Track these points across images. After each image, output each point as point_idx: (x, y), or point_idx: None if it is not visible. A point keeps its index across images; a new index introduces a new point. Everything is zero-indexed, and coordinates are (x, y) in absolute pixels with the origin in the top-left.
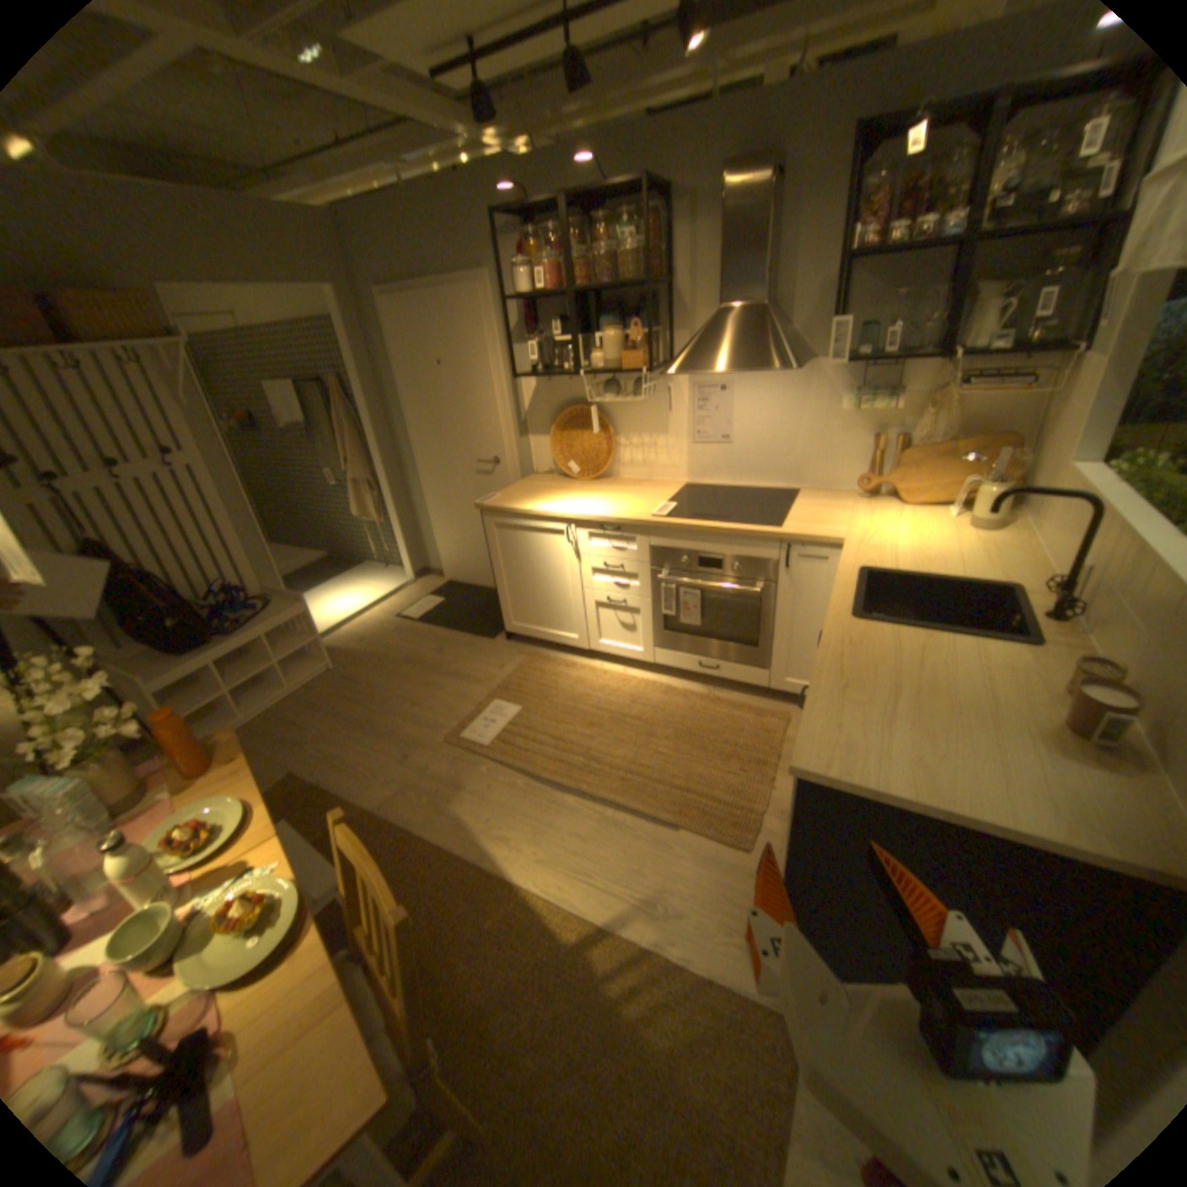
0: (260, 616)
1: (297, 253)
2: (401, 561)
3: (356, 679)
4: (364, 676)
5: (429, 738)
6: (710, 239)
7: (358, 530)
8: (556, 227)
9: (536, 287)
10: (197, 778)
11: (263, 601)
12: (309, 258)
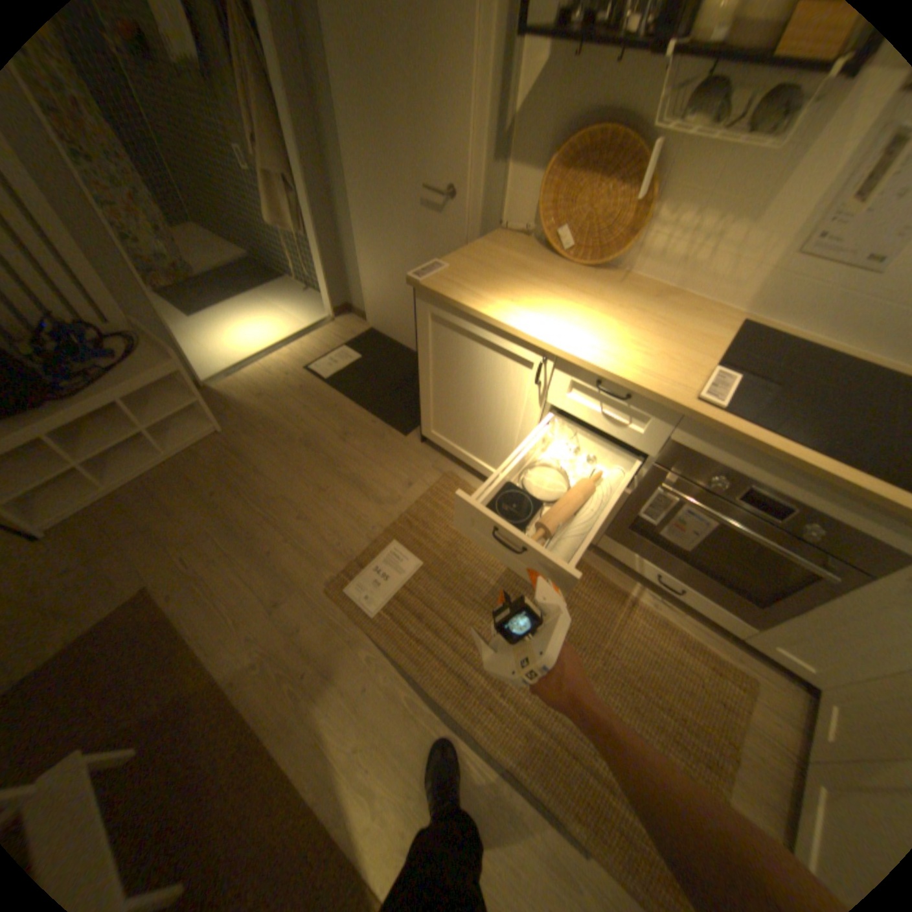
0: (118, 370)
1: None
2: (320, 293)
3: (245, 456)
4: (255, 453)
5: (308, 579)
6: None
7: (277, 237)
8: None
9: None
10: None
11: (129, 343)
12: None
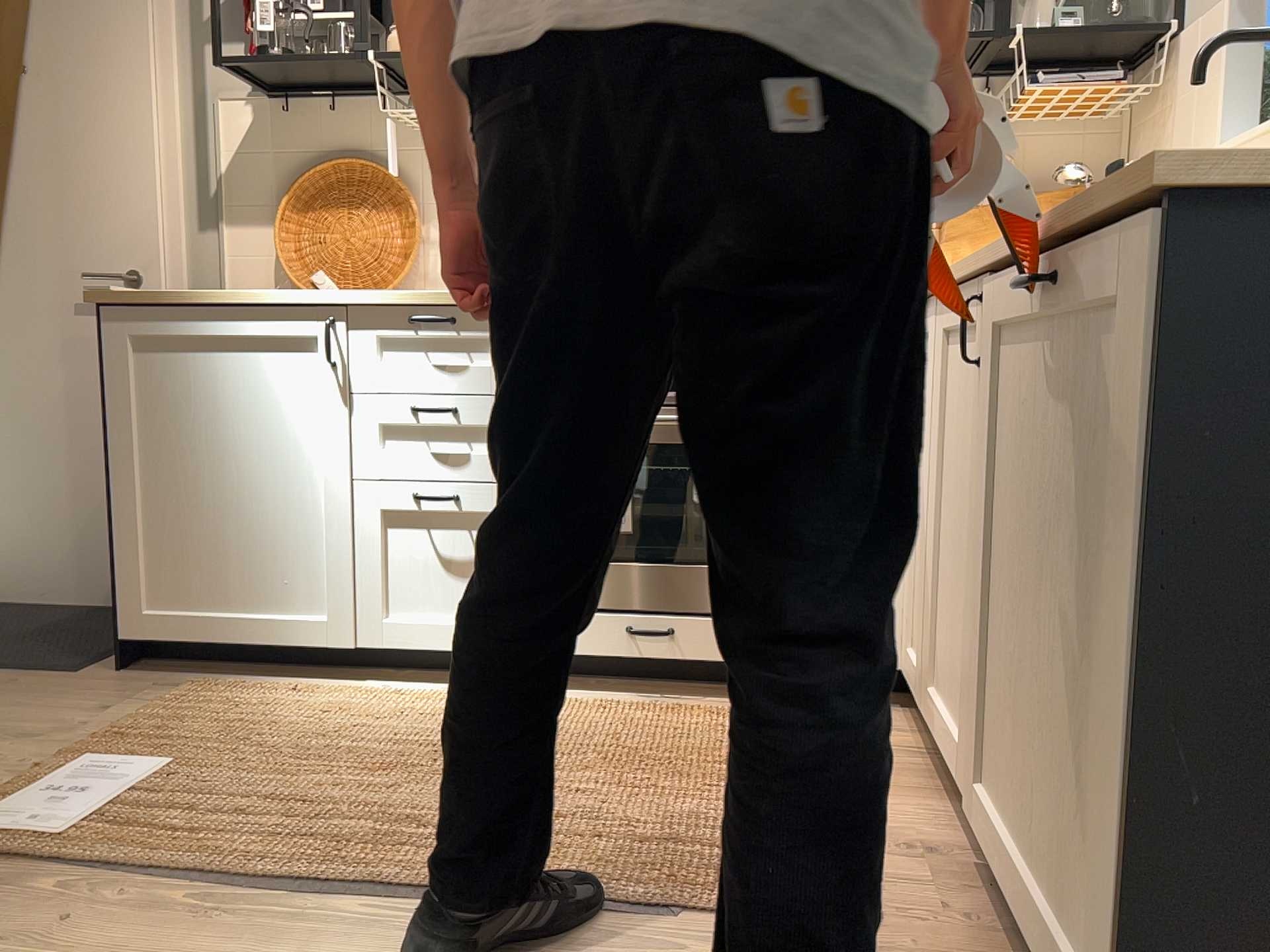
0: None
1: None
2: None
3: None
4: None
5: None
6: None
7: None
8: None
9: None
10: None
11: None
12: None
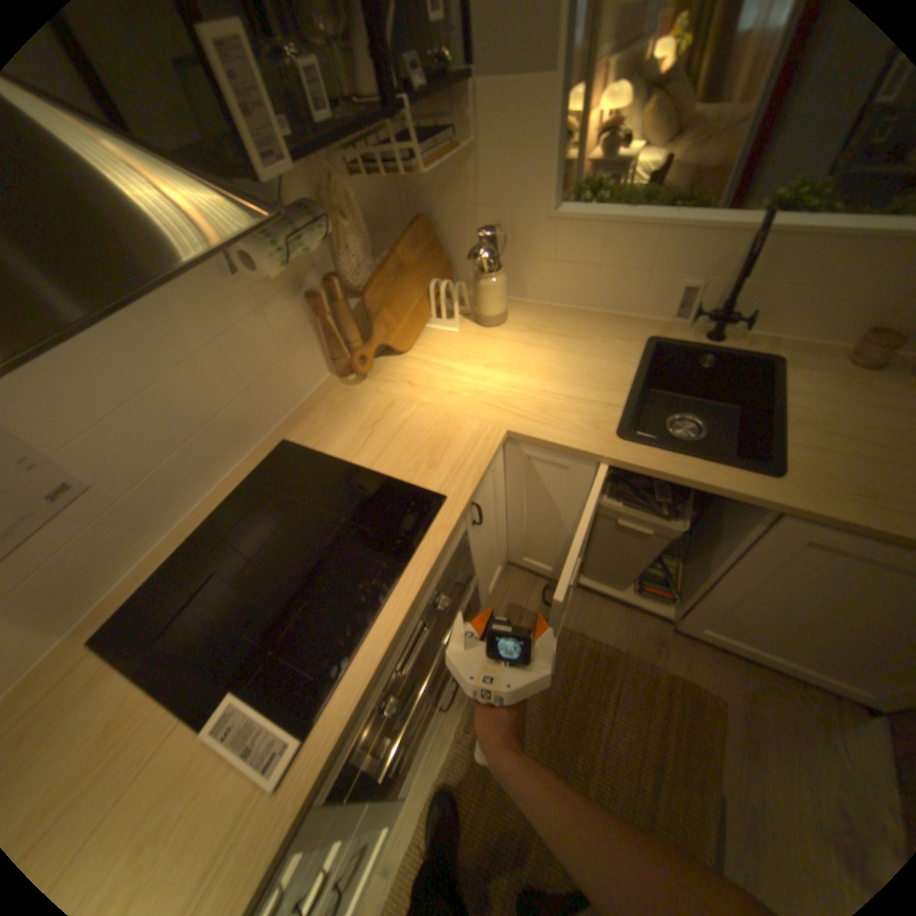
0: None
1: None
2: None
3: None
4: None
5: None
6: None
7: None
8: None
9: None
10: None
11: None
12: None
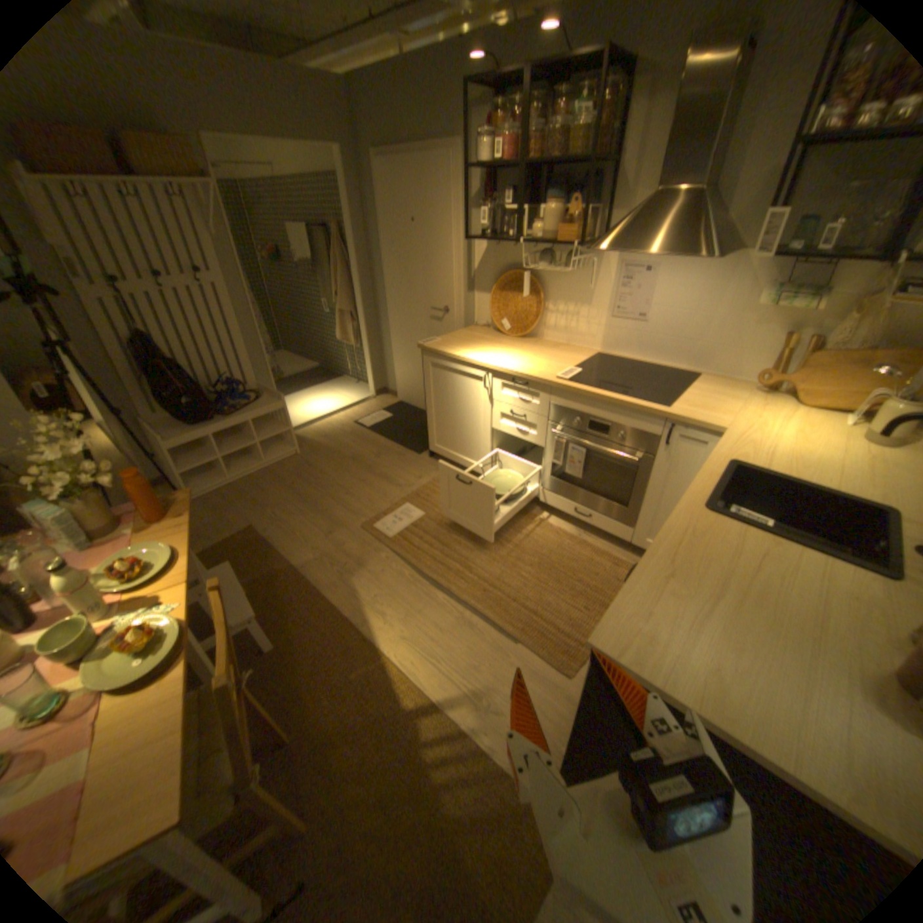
0: (251, 405)
1: (318, 115)
2: (367, 380)
3: (313, 465)
4: (320, 463)
5: (351, 521)
6: (665, 118)
7: (341, 350)
8: (523, 100)
9: (499, 157)
10: (155, 522)
11: (257, 394)
12: (327, 120)
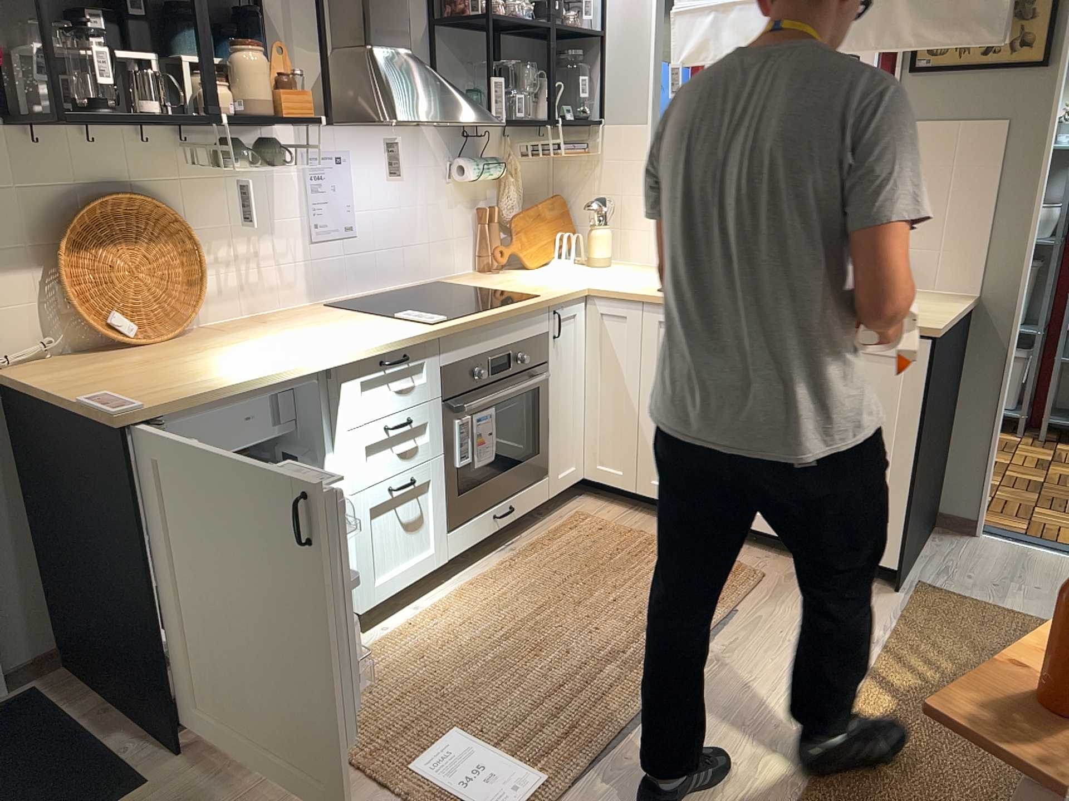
0: None
1: None
2: None
3: None
4: None
5: None
6: None
7: None
8: None
9: None
10: None
11: None
12: None
